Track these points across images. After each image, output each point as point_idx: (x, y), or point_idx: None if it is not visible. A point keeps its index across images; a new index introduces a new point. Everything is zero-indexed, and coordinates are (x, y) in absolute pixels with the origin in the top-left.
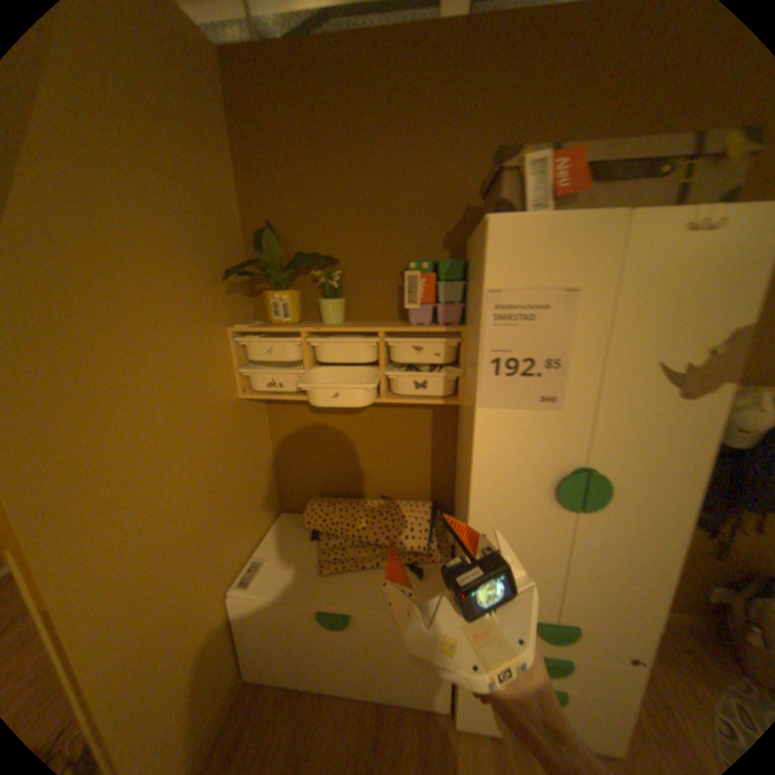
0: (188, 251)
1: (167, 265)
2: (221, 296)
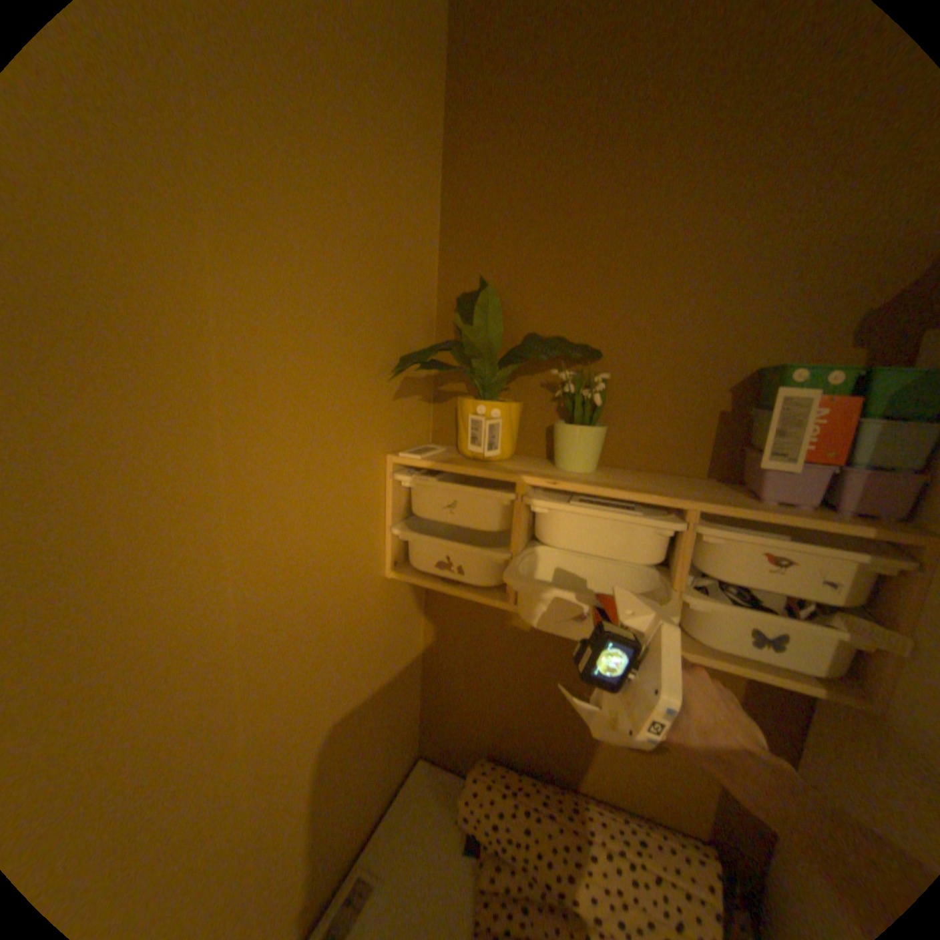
0: (343, 315)
1: (298, 337)
2: (387, 398)
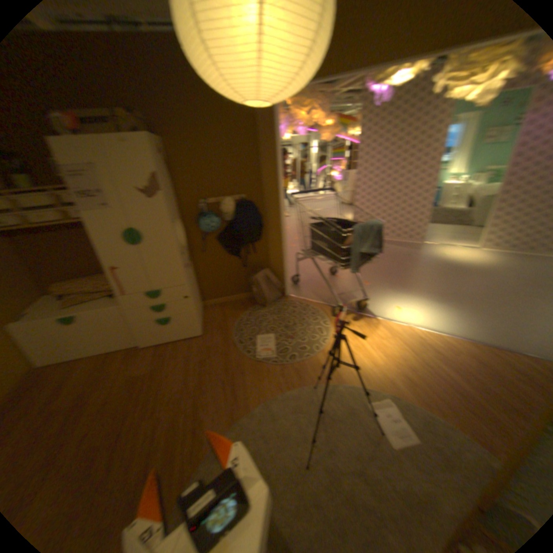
0: None
1: None
2: None
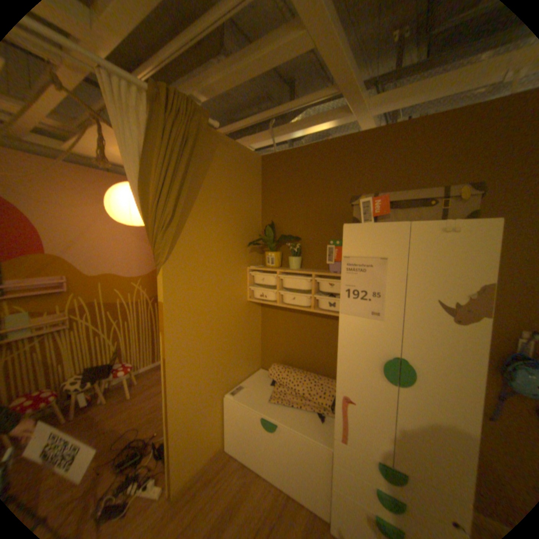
0: (235, 235)
1: (226, 241)
2: (246, 253)
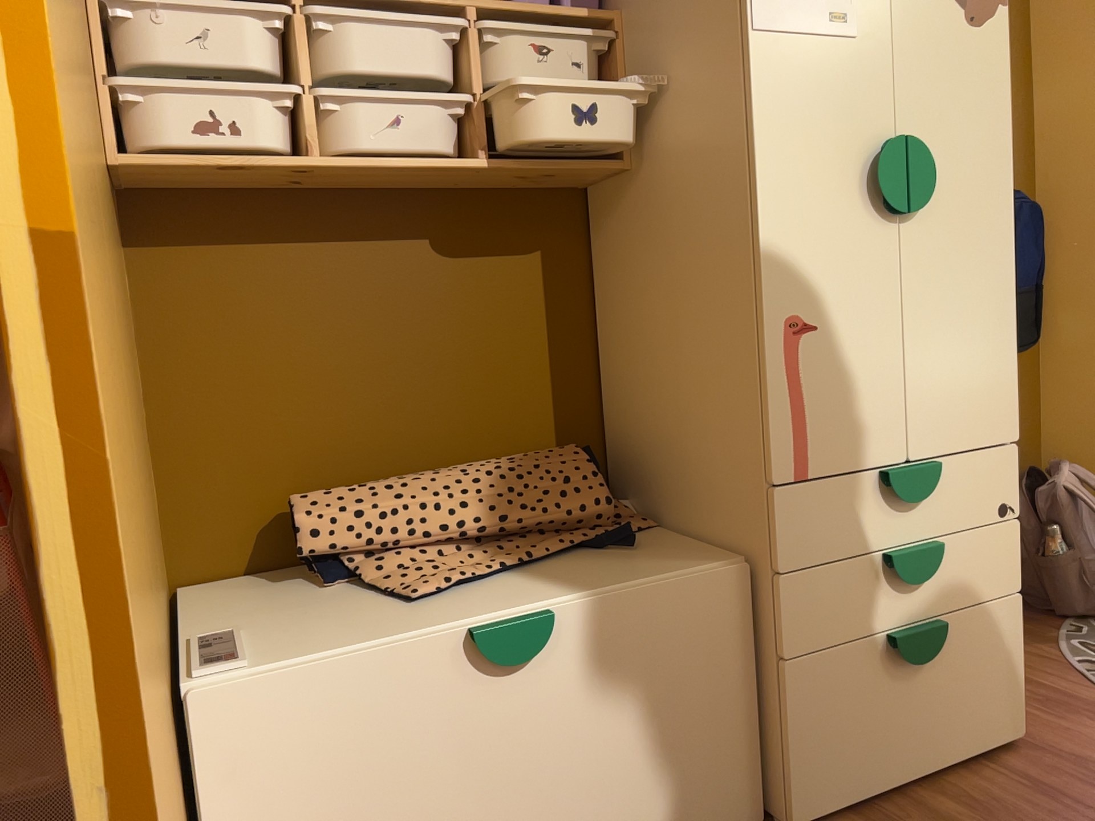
0: None
1: None
2: None
